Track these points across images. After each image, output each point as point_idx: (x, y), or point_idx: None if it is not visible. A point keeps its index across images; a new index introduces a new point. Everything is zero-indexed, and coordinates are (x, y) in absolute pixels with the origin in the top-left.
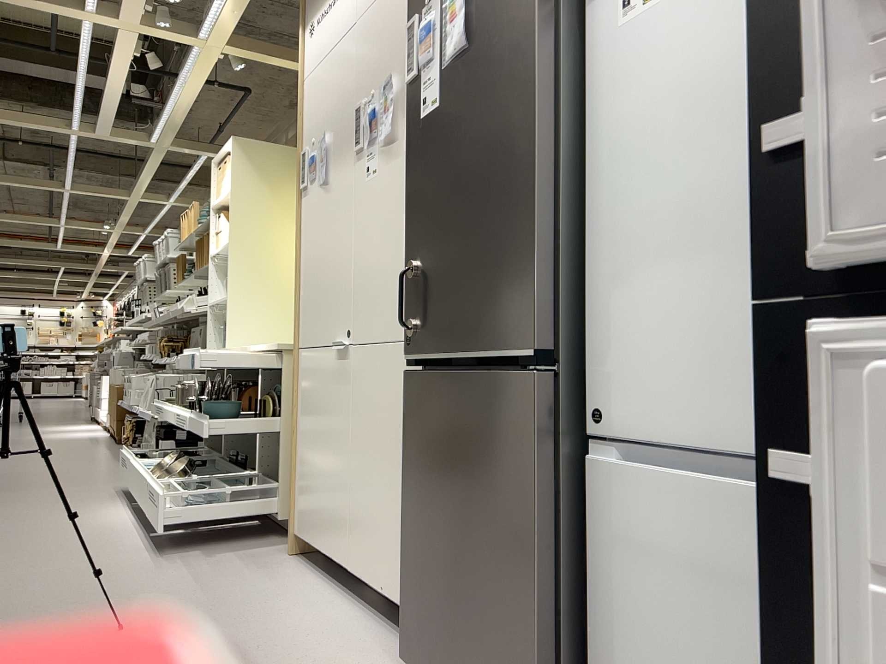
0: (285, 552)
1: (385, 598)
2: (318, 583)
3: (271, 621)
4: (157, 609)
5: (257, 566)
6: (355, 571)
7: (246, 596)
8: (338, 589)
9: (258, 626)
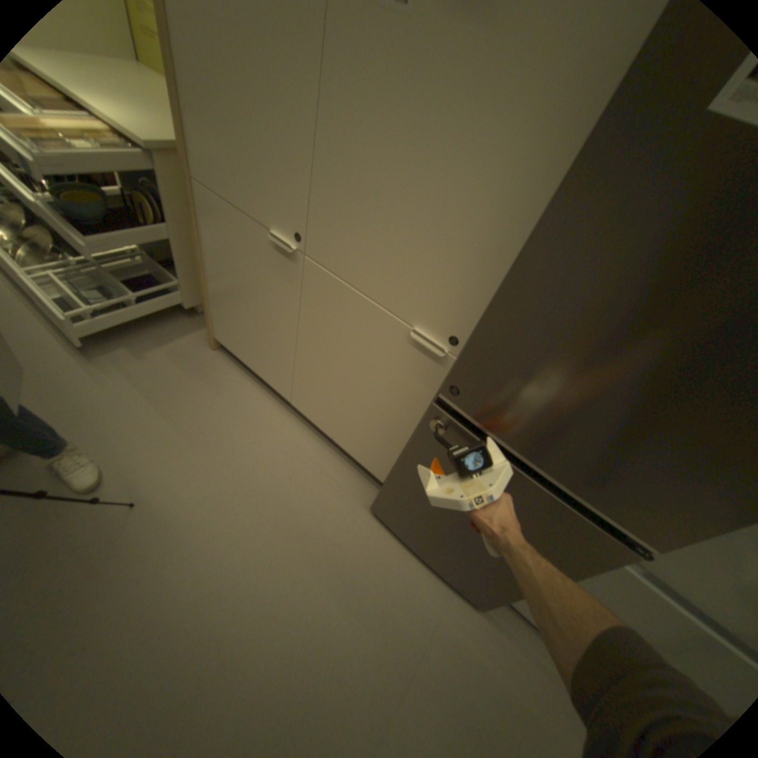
0: (208, 345)
1: (336, 440)
2: (259, 393)
3: (253, 459)
4: (145, 458)
5: (196, 371)
6: (301, 408)
7: (213, 424)
8: (277, 399)
9: (247, 468)
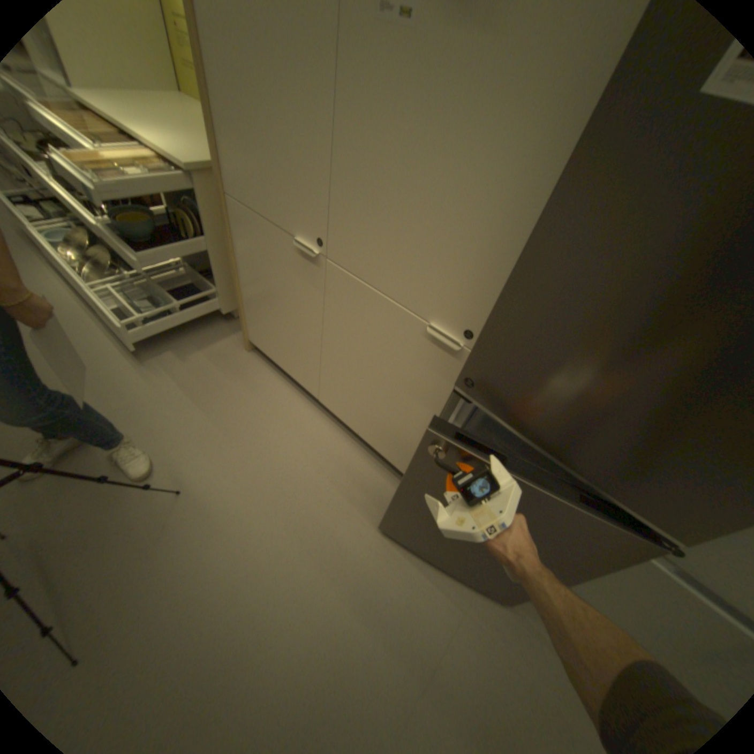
0: (243, 347)
1: (361, 435)
2: (289, 391)
3: (284, 452)
4: (188, 451)
5: (232, 371)
6: (328, 405)
7: (248, 420)
8: (305, 397)
9: (278, 461)
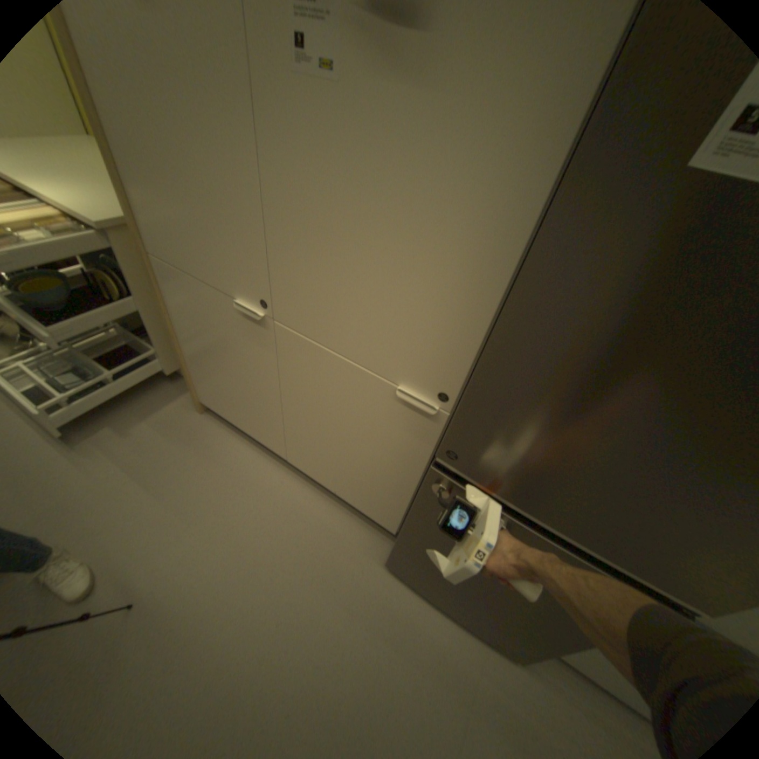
0: (194, 409)
1: (339, 495)
2: (252, 454)
3: (253, 529)
4: (138, 549)
5: (183, 441)
6: (298, 466)
7: (208, 497)
8: (272, 457)
9: (249, 542)
